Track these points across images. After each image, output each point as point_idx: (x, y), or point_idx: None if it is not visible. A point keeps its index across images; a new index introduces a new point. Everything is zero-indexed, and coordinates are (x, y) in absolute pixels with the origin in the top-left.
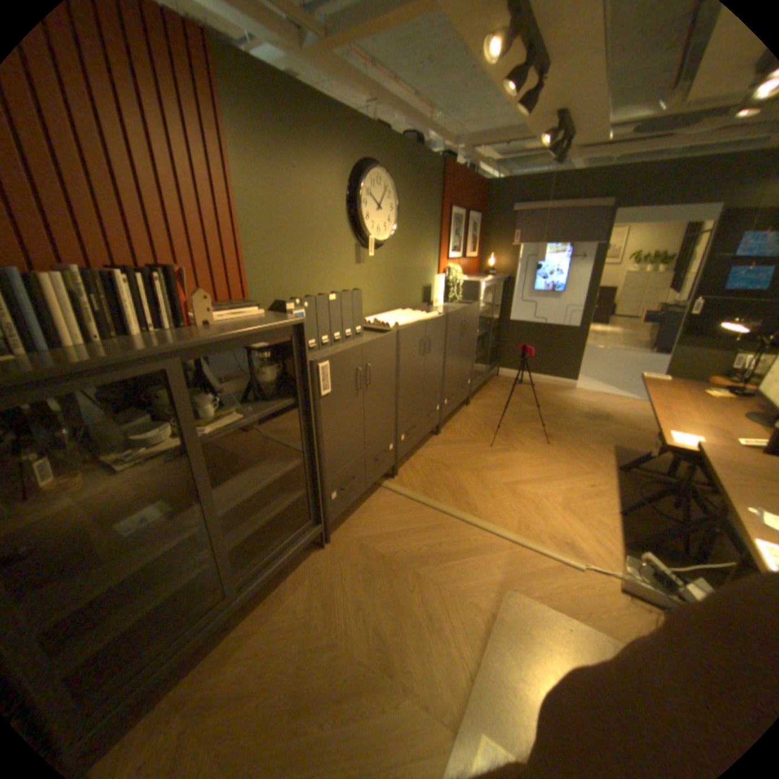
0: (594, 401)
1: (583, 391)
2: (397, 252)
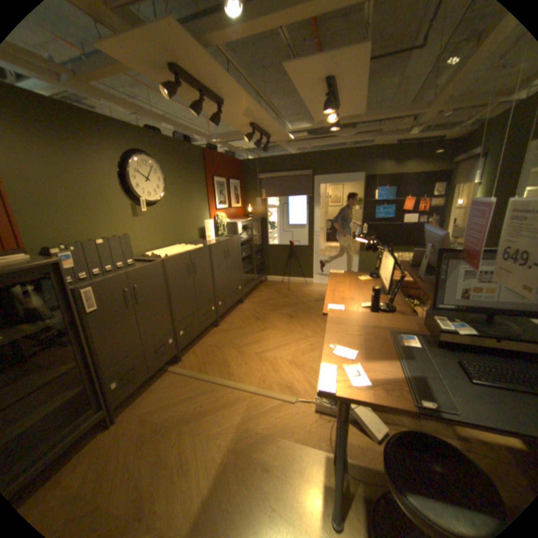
0: (322, 290)
1: (317, 285)
2: (171, 207)
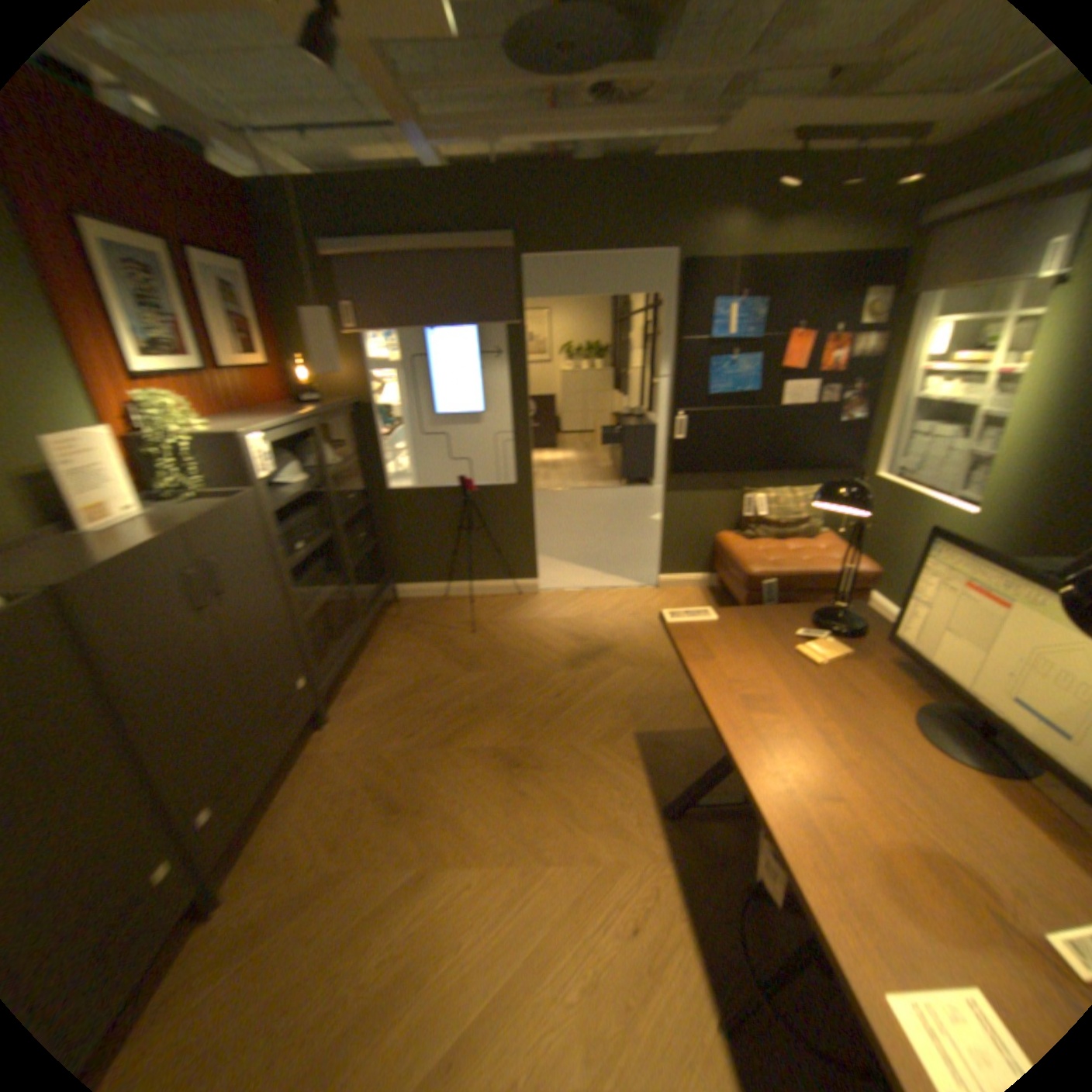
0: (574, 616)
1: (553, 595)
2: None
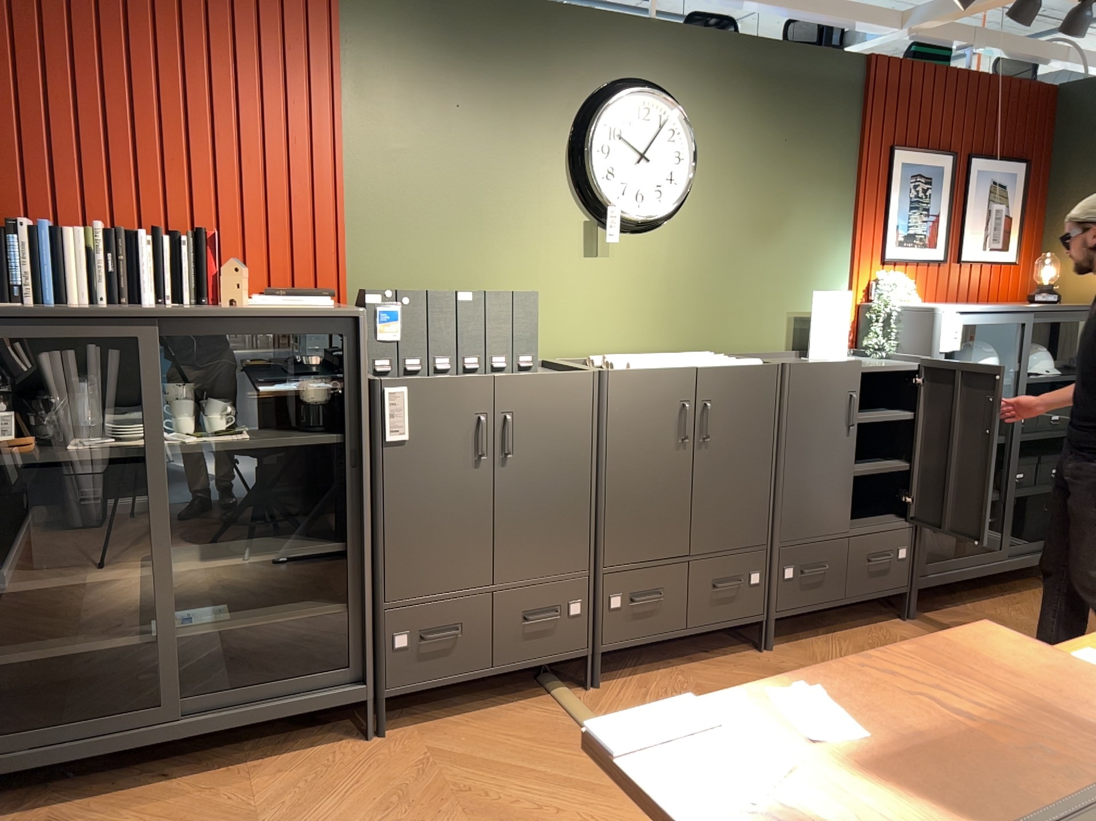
0: None
1: None
2: (703, 239)
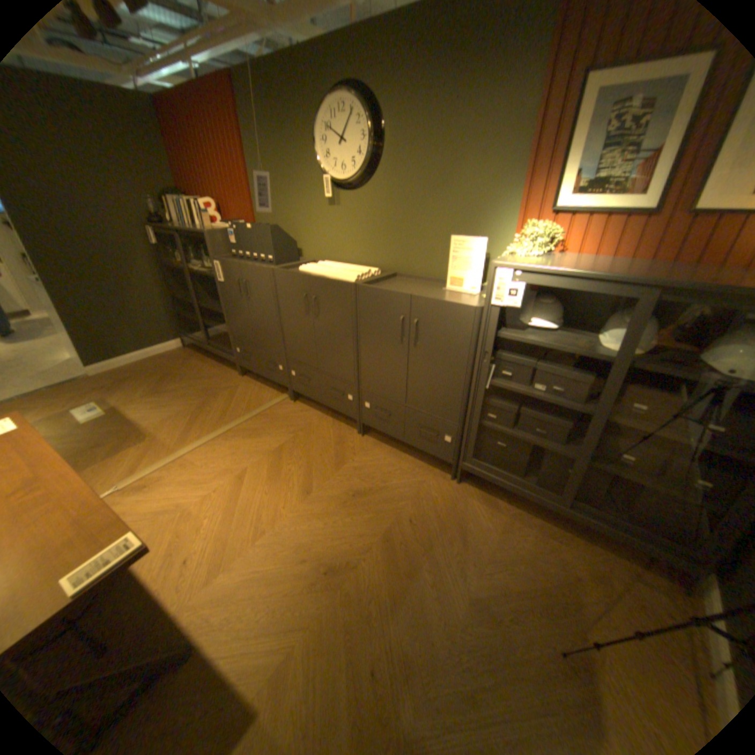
0: None
1: None
2: (390, 193)
